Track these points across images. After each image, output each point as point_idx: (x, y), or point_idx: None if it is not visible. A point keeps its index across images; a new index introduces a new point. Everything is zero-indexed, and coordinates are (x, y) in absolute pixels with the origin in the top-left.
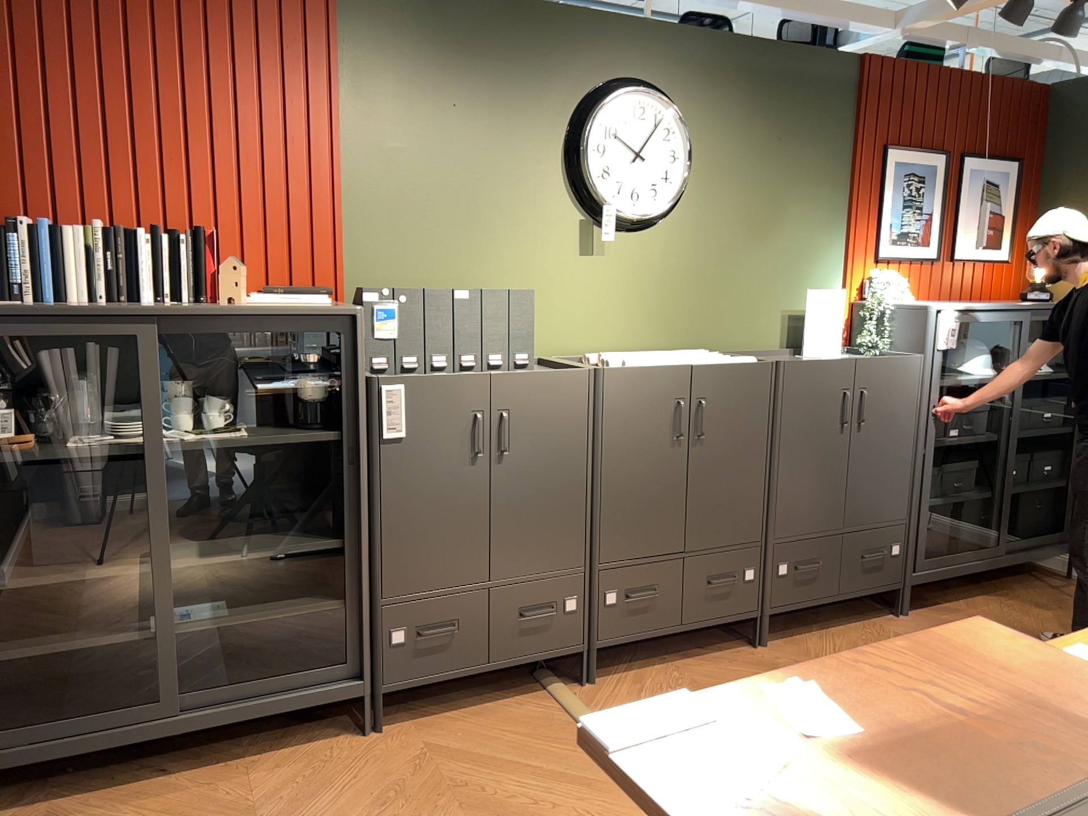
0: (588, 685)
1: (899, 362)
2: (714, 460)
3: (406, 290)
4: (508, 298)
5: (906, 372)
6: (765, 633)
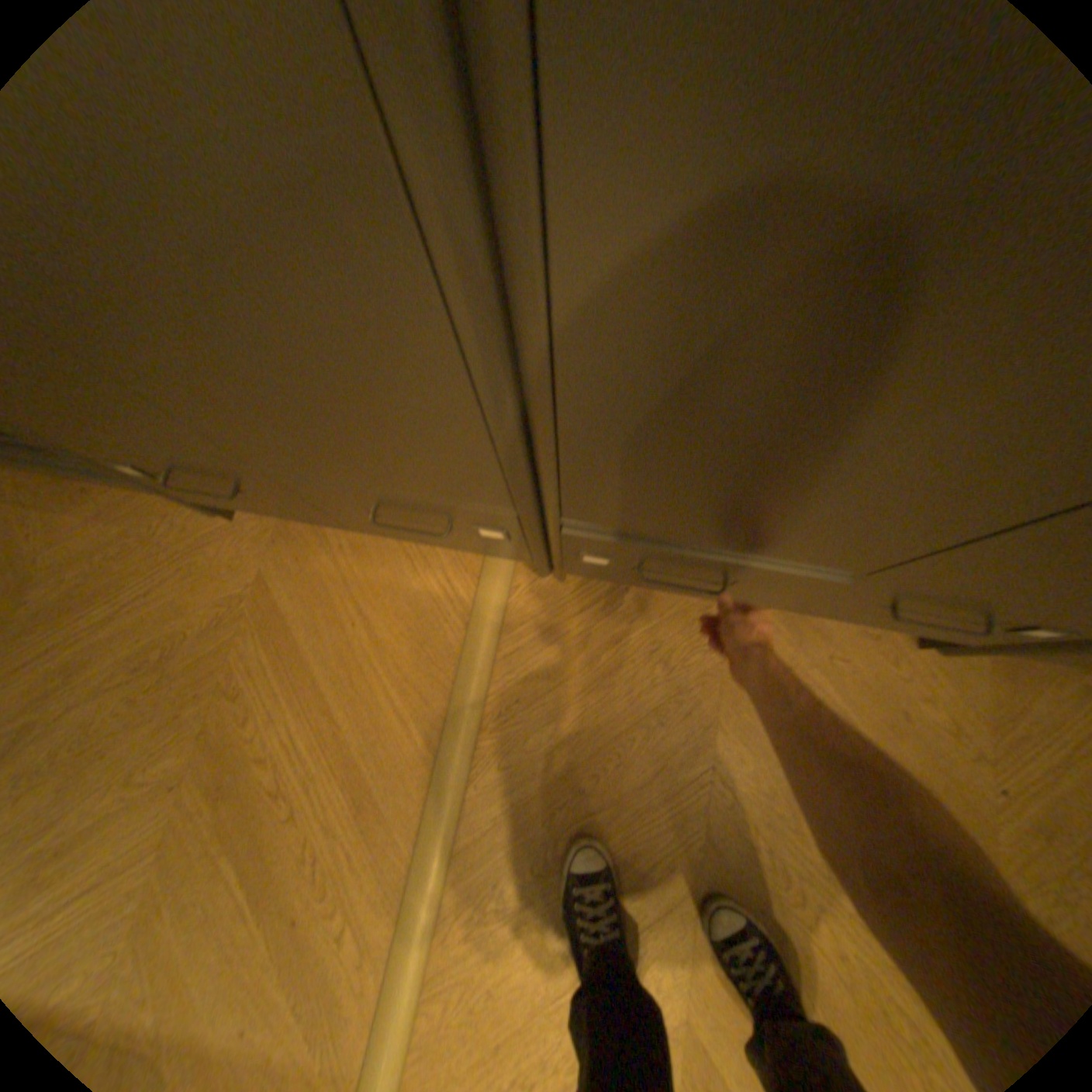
0: (550, 581)
1: None
2: None
3: None
4: None
5: None
6: (965, 653)
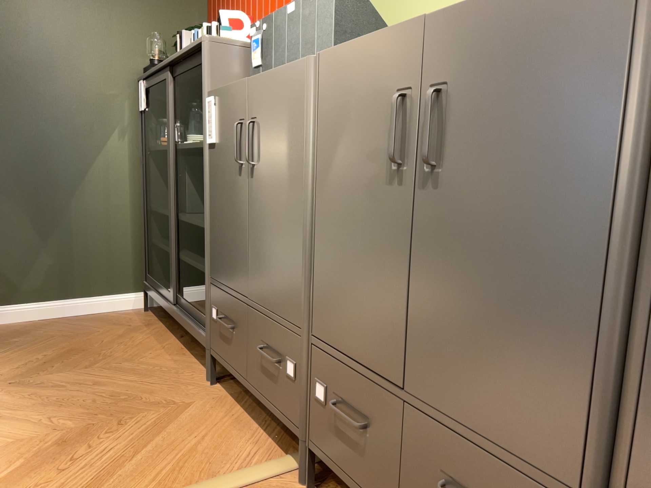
0: (301, 486)
1: None
2: (458, 222)
3: (266, 20)
4: (316, 1)
5: None
6: None
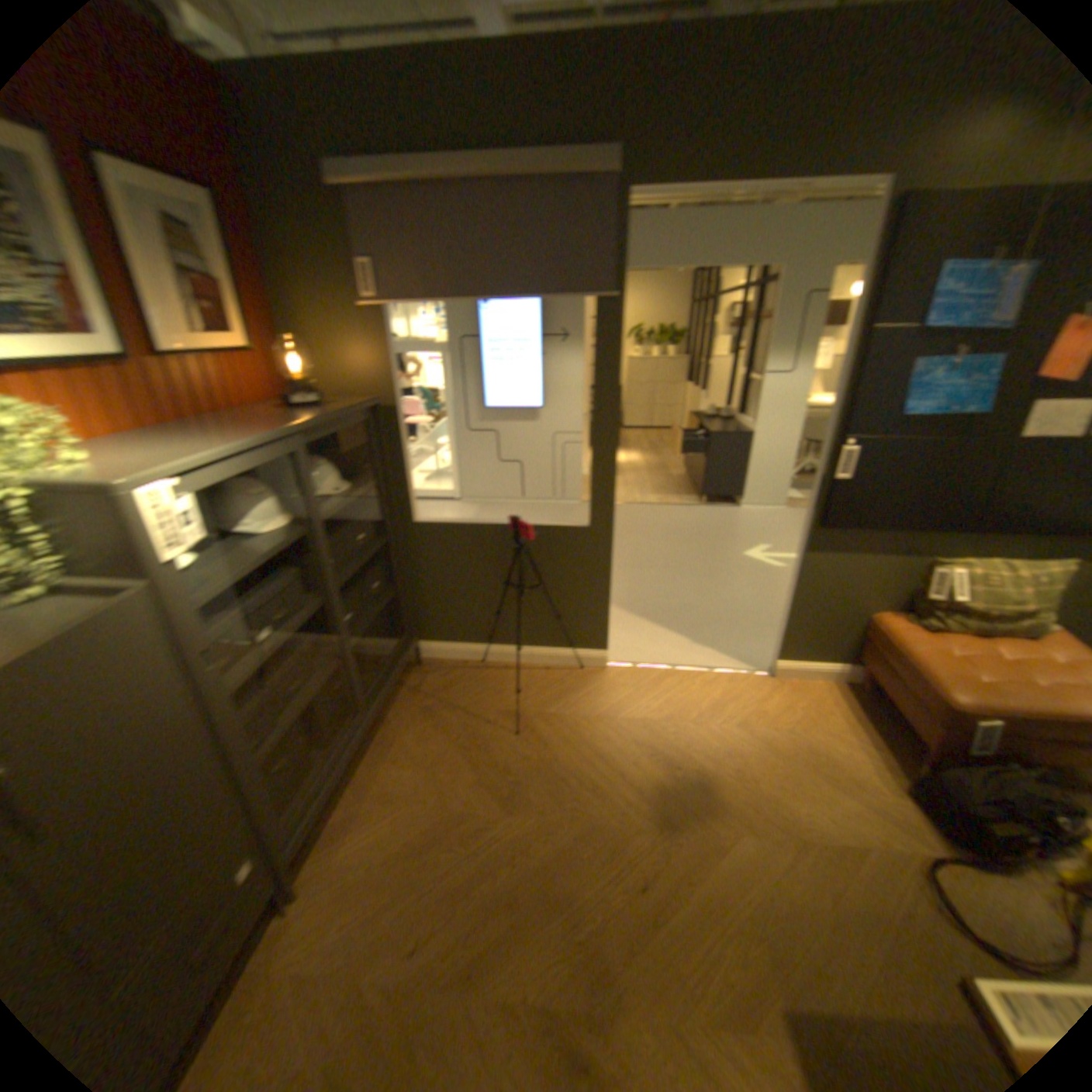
0: None
1: (88, 634)
2: None
3: None
4: None
5: (124, 639)
6: None
